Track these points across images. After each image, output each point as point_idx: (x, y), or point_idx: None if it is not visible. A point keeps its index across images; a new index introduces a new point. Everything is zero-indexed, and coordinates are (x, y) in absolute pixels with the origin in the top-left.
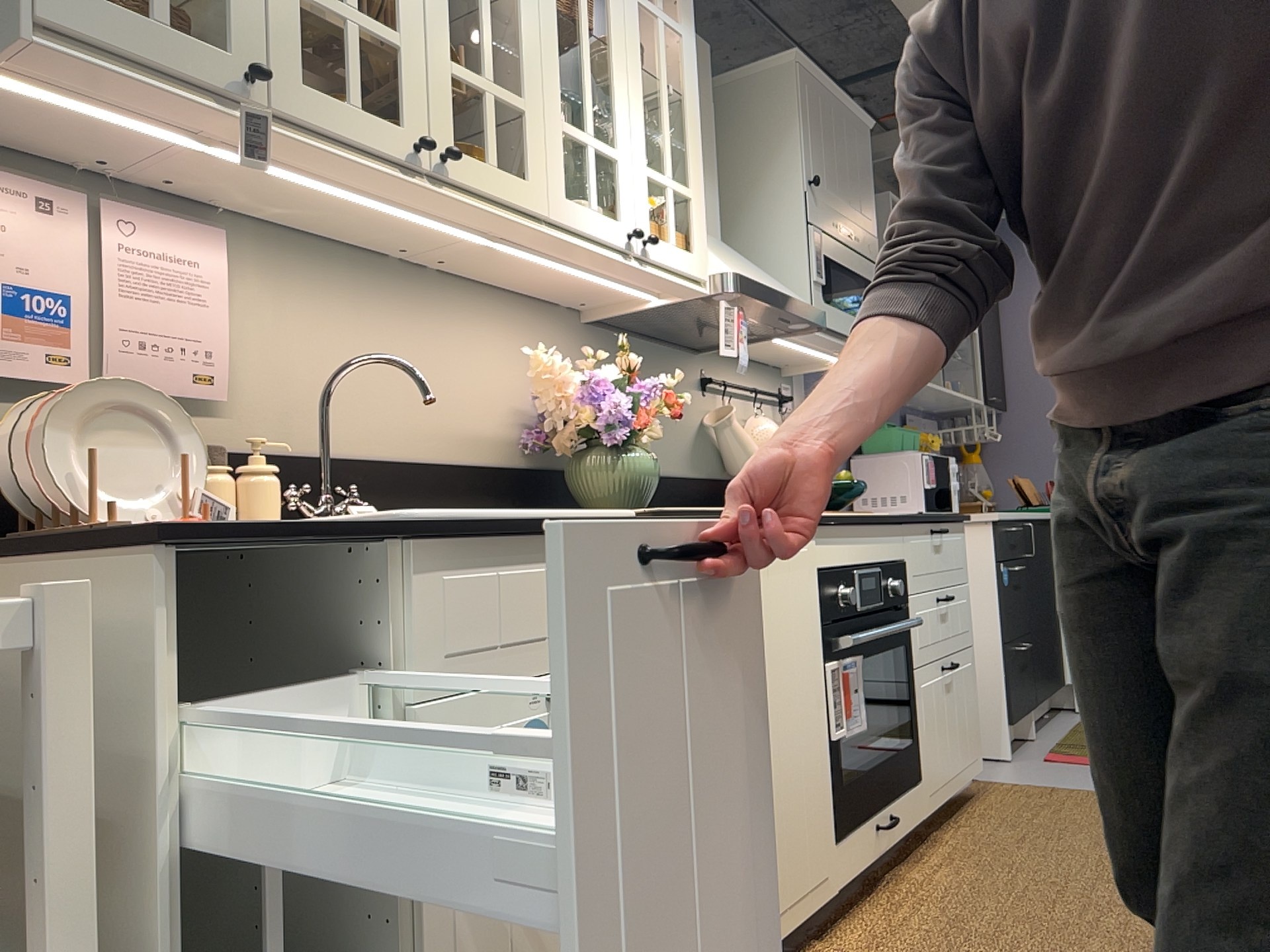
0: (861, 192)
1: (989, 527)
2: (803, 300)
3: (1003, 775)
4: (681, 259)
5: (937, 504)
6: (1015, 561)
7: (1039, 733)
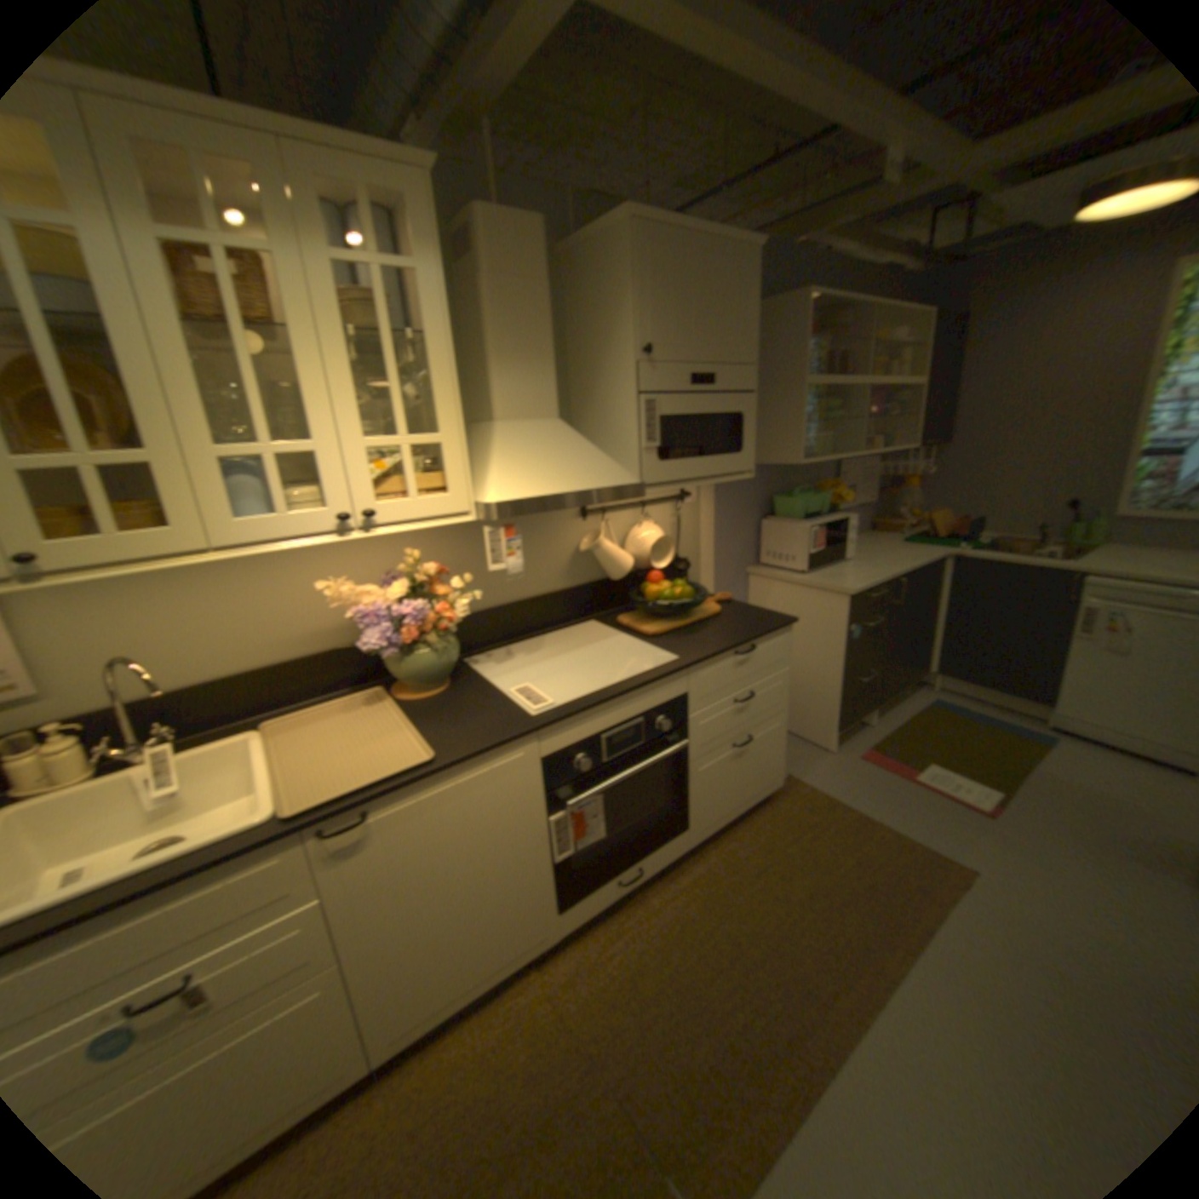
0: (733, 325)
1: (848, 597)
2: (614, 481)
3: (815, 774)
4: (429, 508)
5: (822, 562)
6: (877, 614)
7: (884, 718)
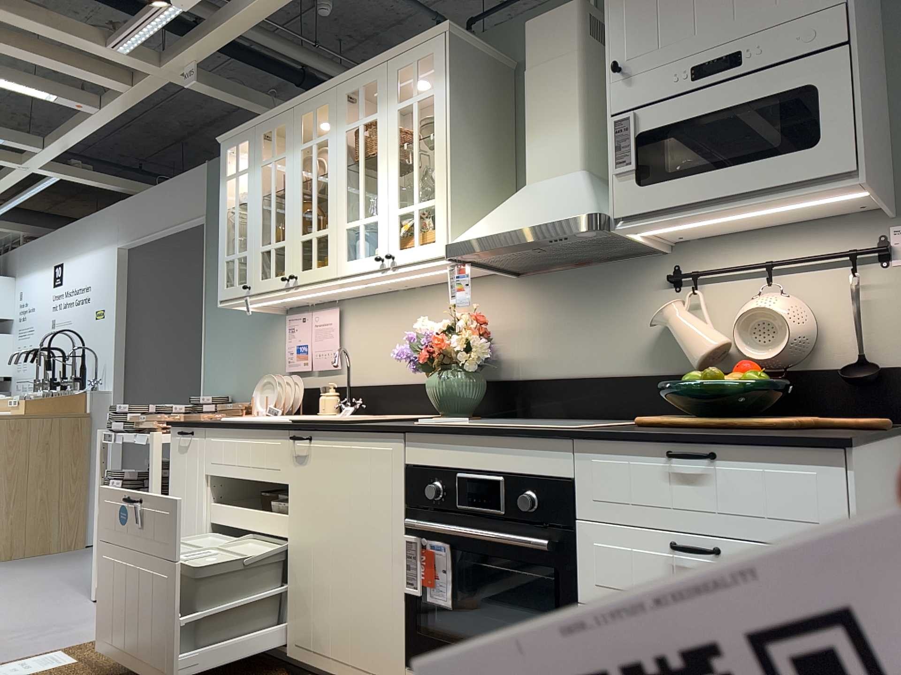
0: None
1: None
2: (560, 216)
3: None
4: (420, 252)
5: None
6: None
7: None
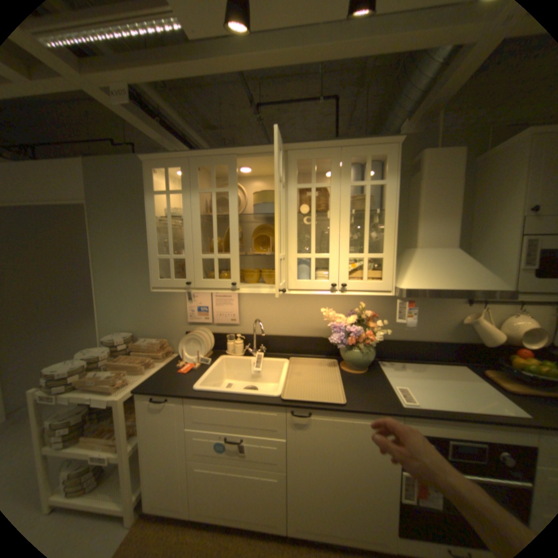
0: None
1: None
2: (490, 287)
3: None
4: (369, 286)
5: None
6: None
7: None
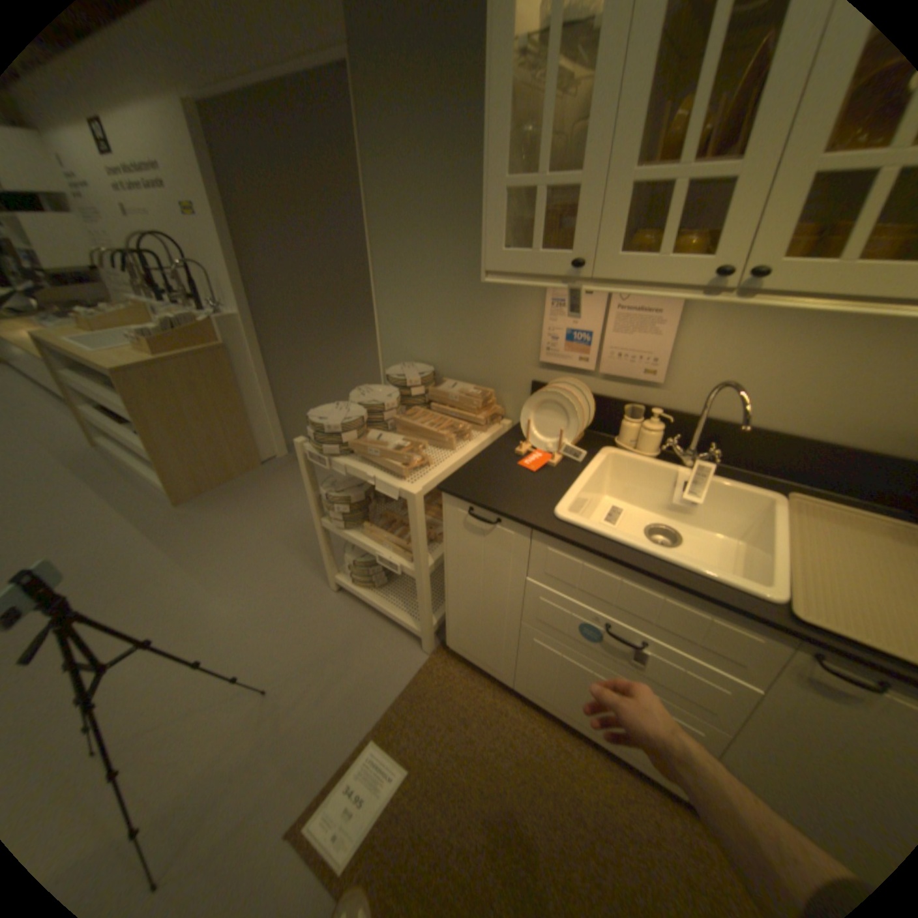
0: None
1: None
2: None
3: None
4: None
5: None
6: None
7: None
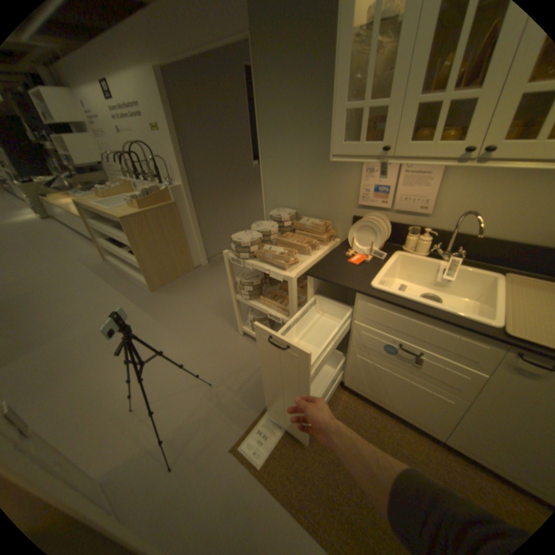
0: None
1: None
2: None
3: None
4: None
5: None
6: None
7: None
